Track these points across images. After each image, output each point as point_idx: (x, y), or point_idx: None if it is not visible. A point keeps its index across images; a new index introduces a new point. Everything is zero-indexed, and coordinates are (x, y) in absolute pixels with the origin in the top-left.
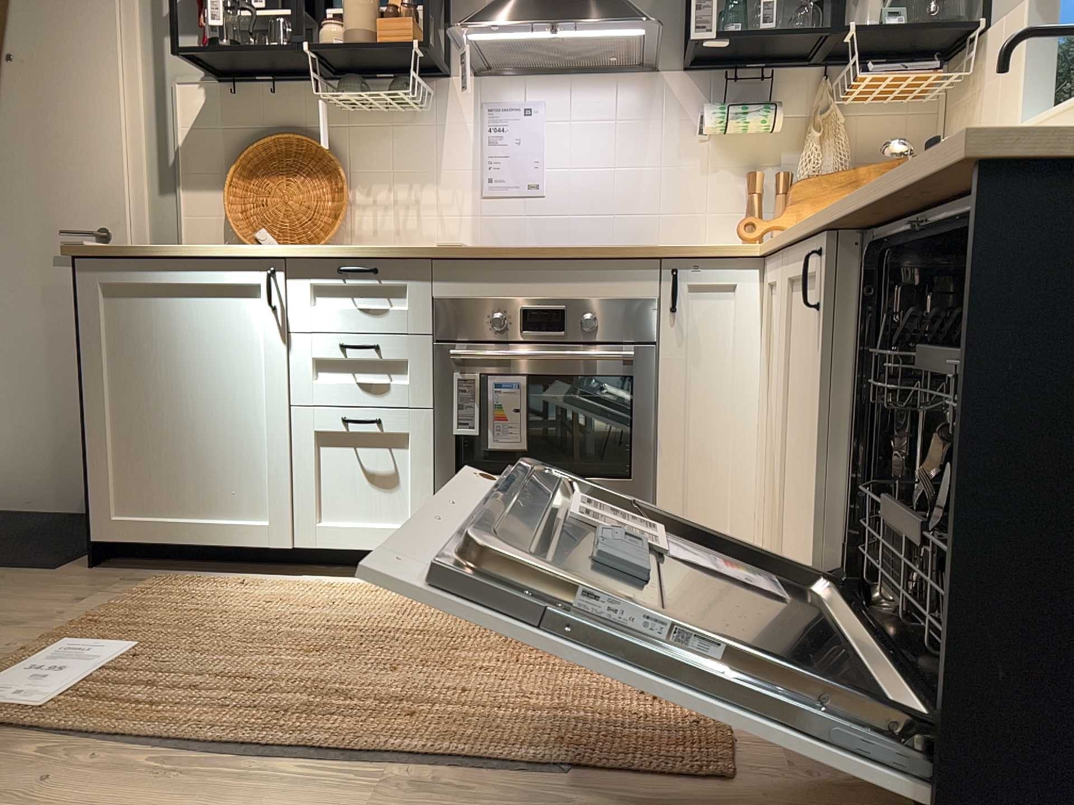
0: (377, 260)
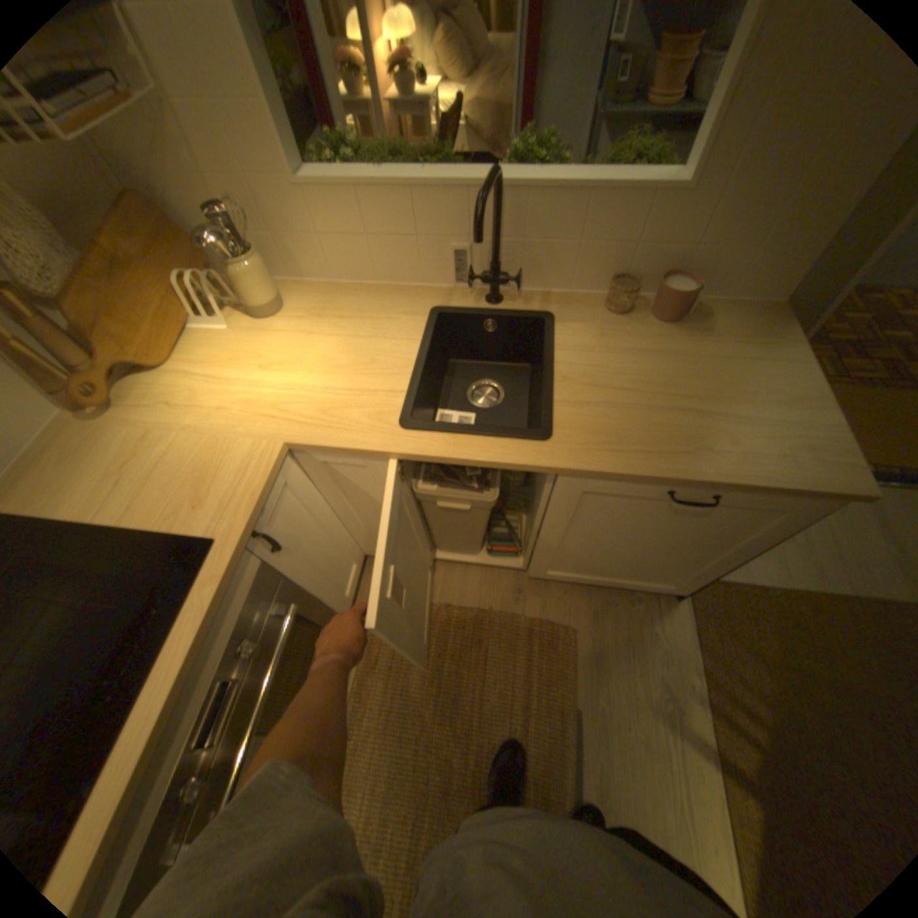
0: None
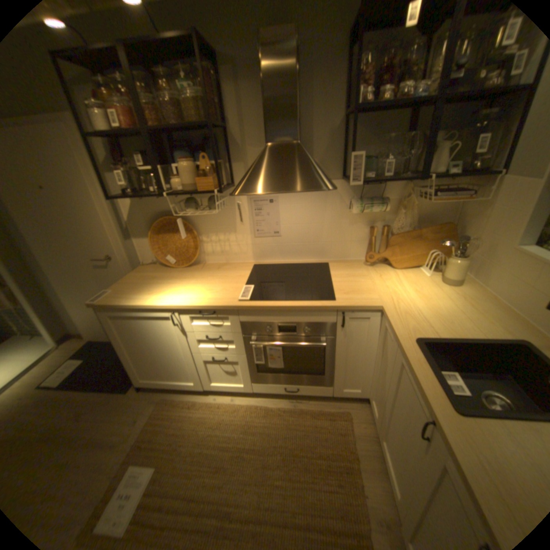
0: (214, 309)
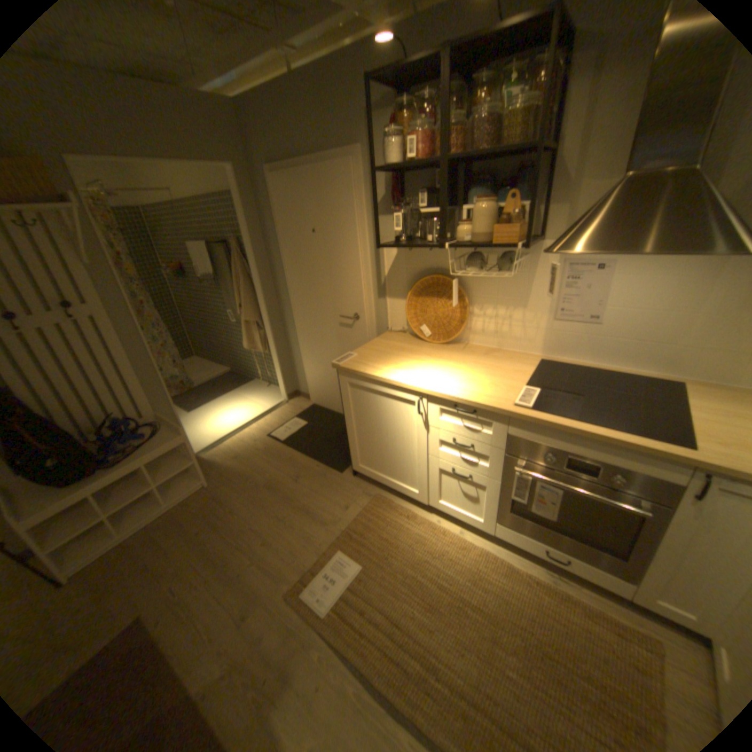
0: (477, 407)
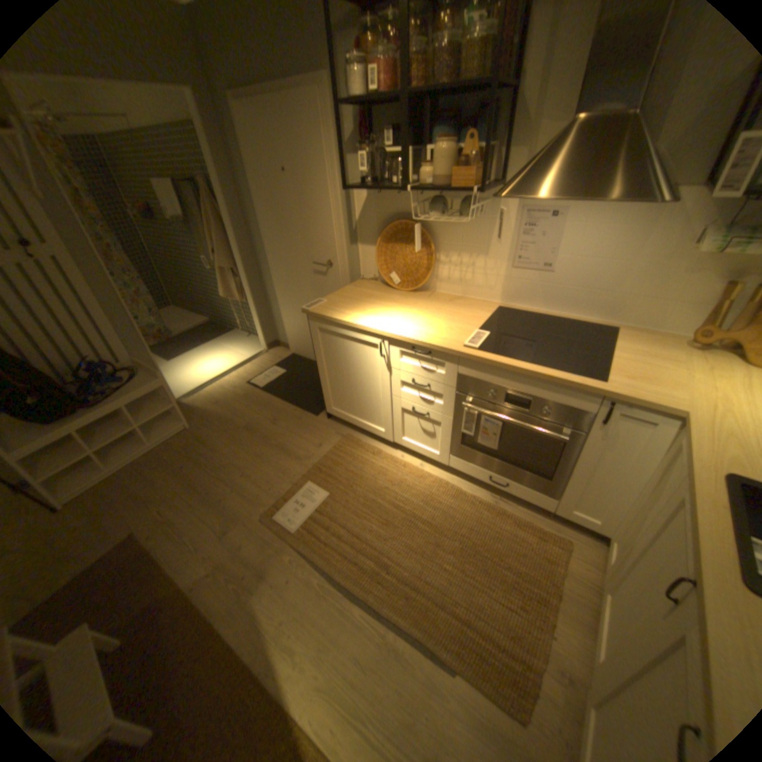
0: (431, 348)
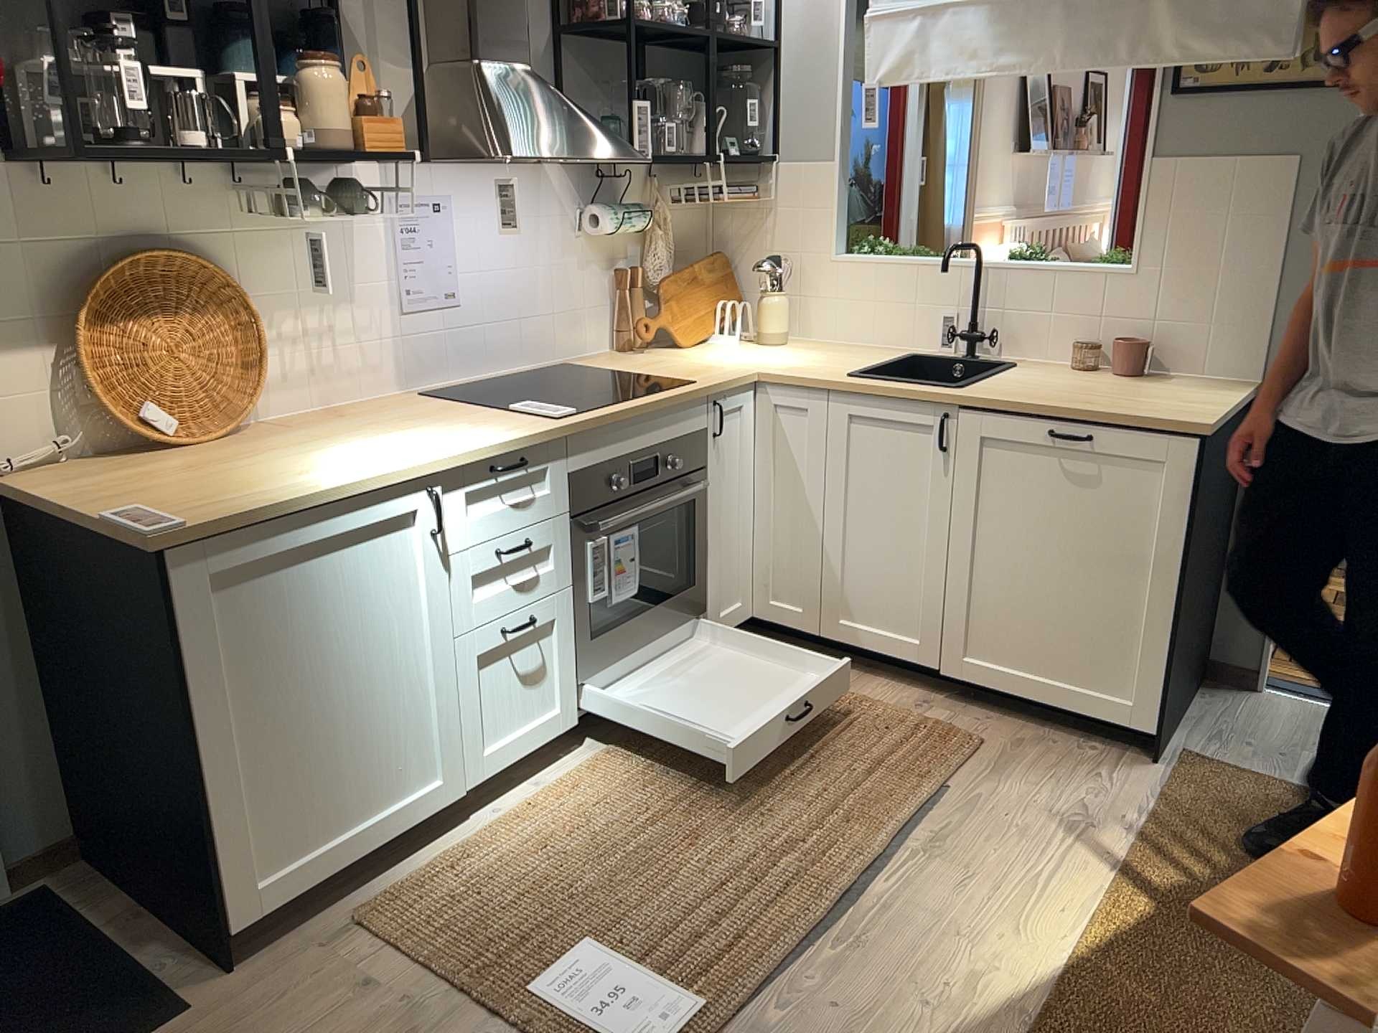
0: (526, 447)
